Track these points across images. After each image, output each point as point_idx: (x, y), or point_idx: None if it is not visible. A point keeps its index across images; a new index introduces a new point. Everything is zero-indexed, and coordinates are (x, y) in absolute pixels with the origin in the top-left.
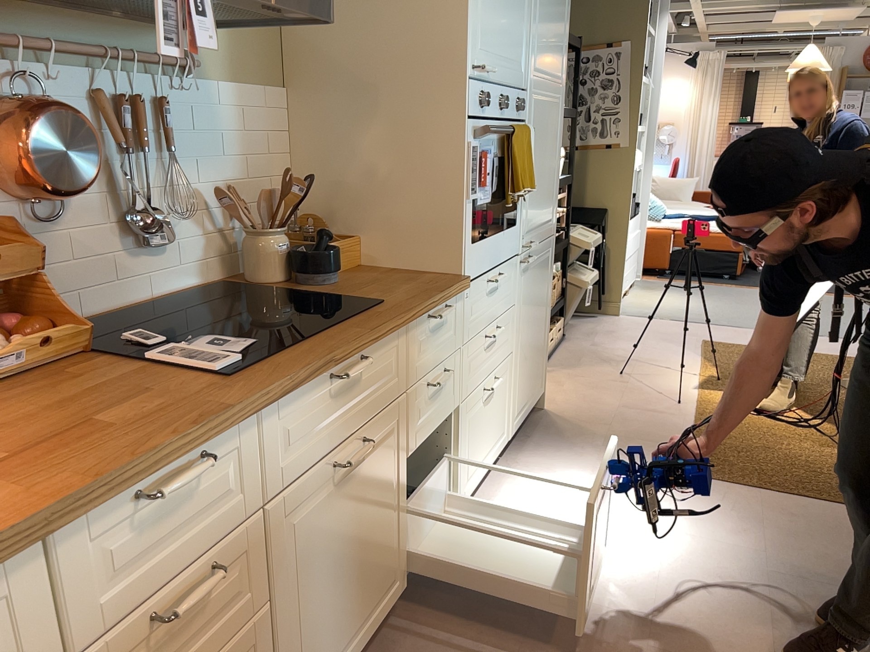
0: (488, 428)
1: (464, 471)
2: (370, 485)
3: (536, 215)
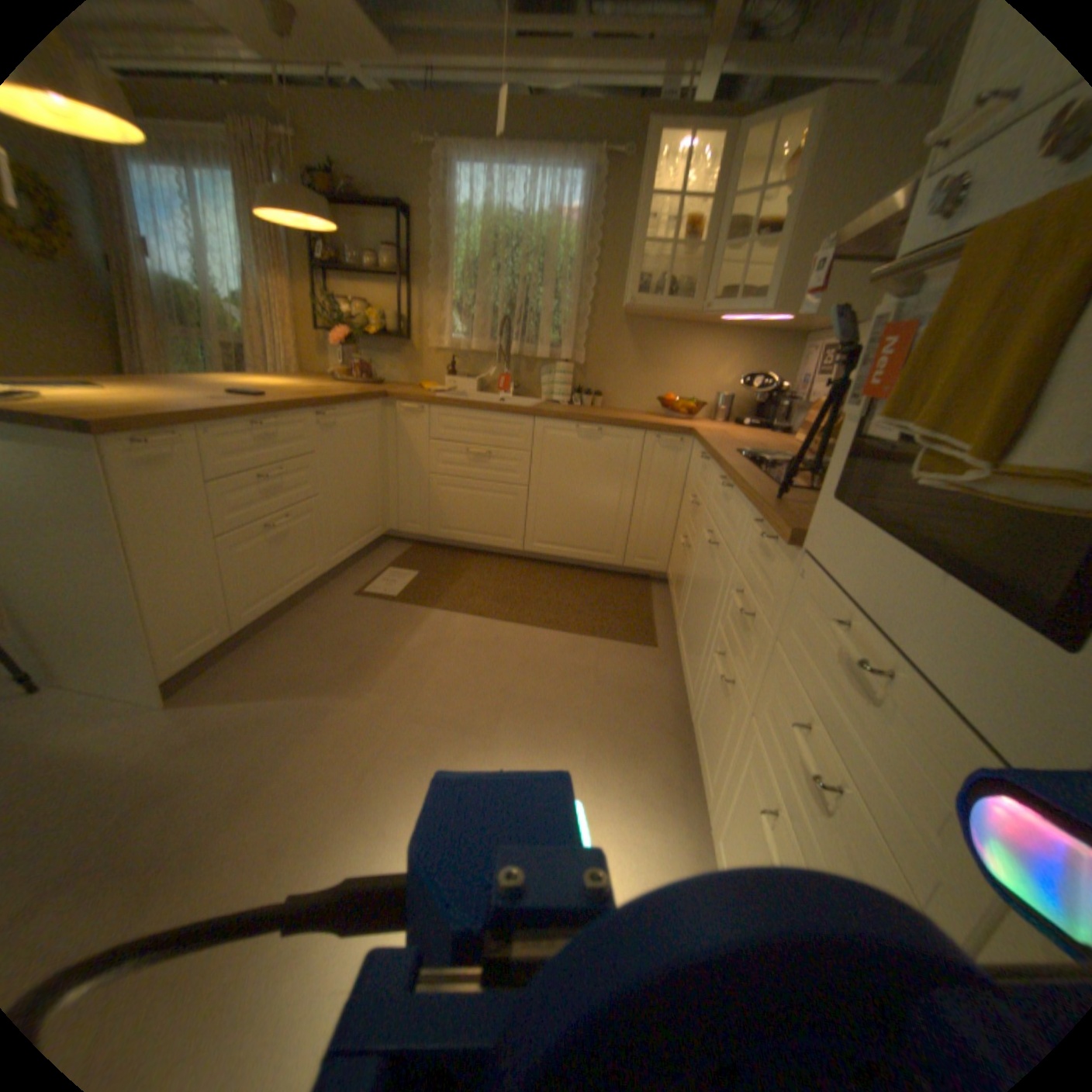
0: None
1: (725, 819)
2: (710, 586)
3: None
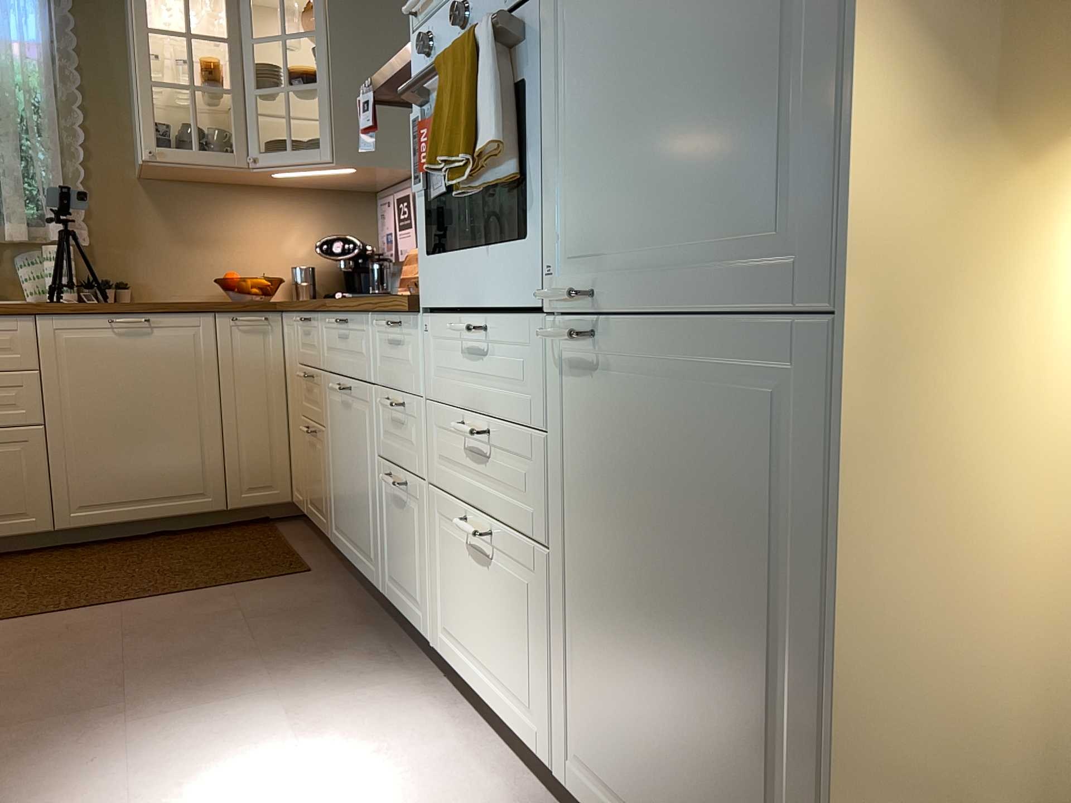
0: (486, 626)
1: (440, 607)
2: (355, 437)
3: (637, 216)
